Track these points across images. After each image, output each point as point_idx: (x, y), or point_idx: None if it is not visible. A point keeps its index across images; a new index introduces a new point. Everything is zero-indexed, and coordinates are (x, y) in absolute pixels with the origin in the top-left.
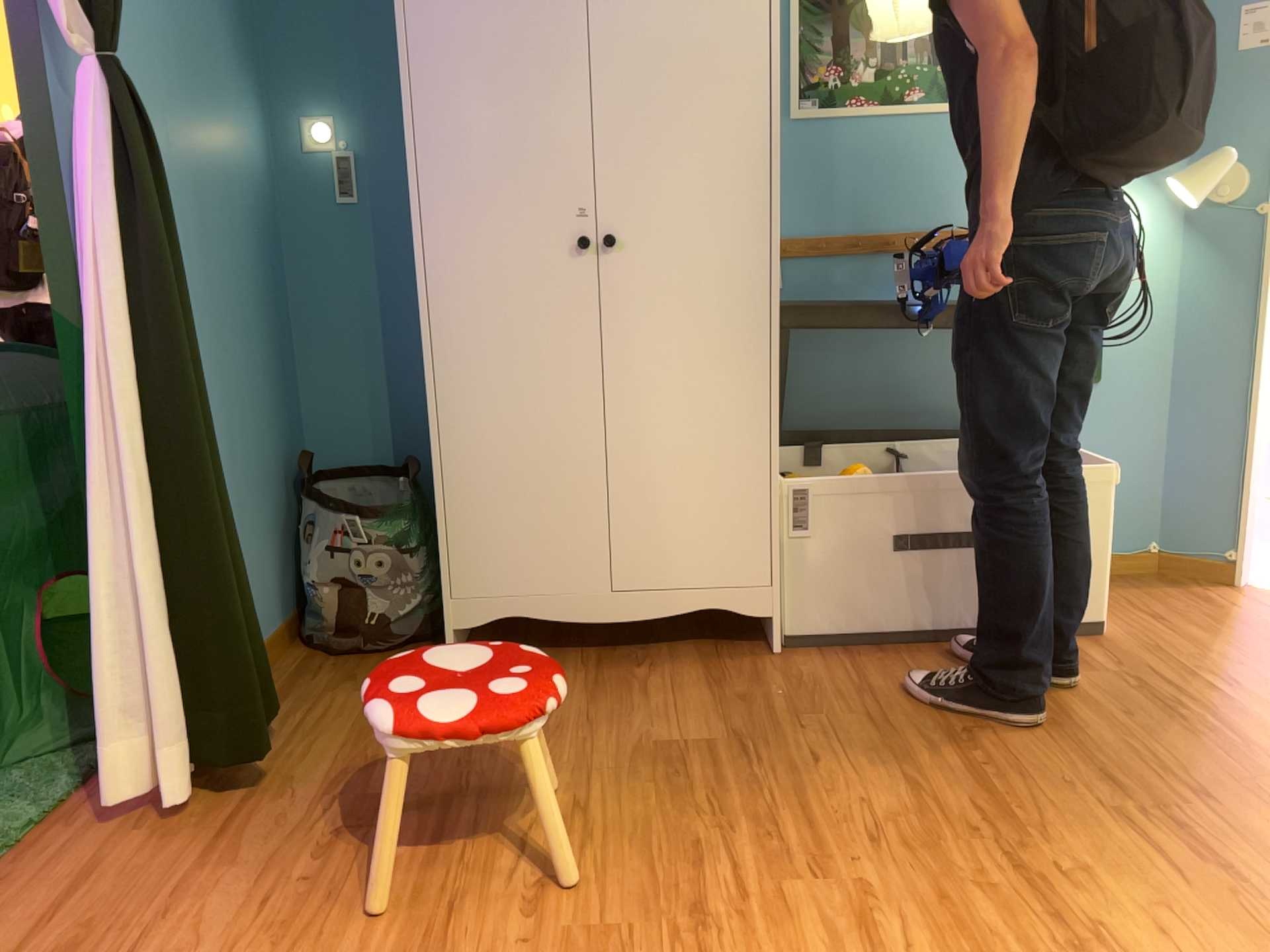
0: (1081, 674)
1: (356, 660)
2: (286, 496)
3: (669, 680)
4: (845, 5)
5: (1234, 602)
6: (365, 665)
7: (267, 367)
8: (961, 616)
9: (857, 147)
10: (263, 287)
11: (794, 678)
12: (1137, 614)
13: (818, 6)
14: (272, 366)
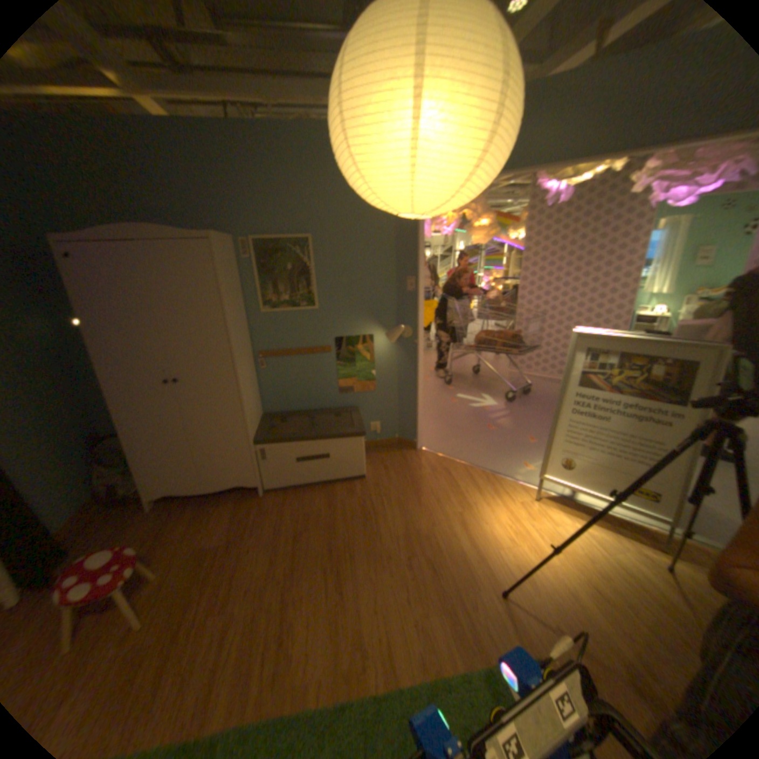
0: (350, 498)
1: (113, 513)
2: (83, 454)
3: (220, 513)
4: (273, 274)
5: (412, 457)
6: (115, 516)
7: (62, 414)
8: (321, 477)
9: (285, 321)
10: (55, 385)
11: (261, 508)
12: (381, 465)
13: (263, 274)
14: (66, 412)
